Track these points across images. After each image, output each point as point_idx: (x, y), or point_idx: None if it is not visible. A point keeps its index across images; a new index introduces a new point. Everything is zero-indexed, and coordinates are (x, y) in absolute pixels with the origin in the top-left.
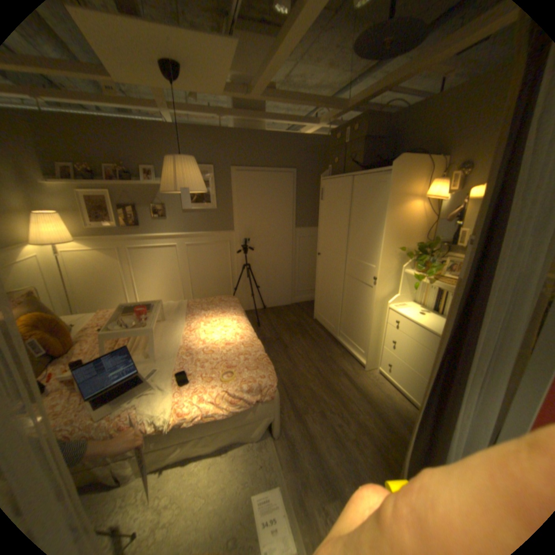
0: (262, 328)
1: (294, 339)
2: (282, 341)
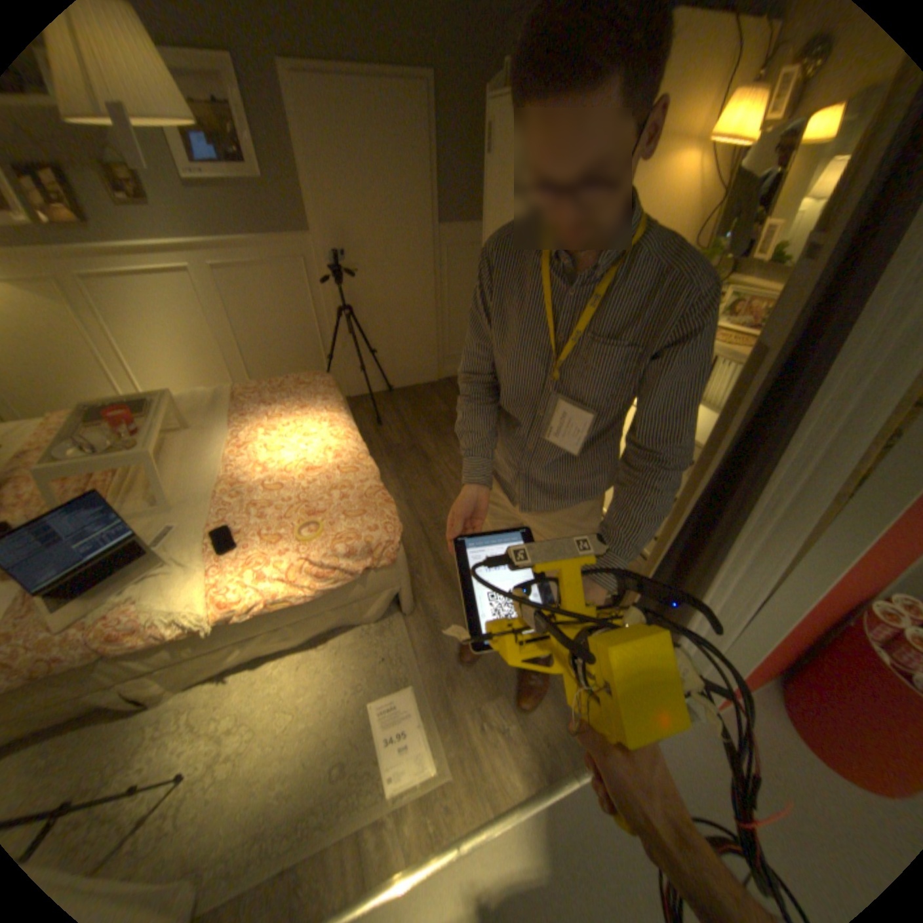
0: (387, 428)
1: (443, 445)
2: (422, 449)
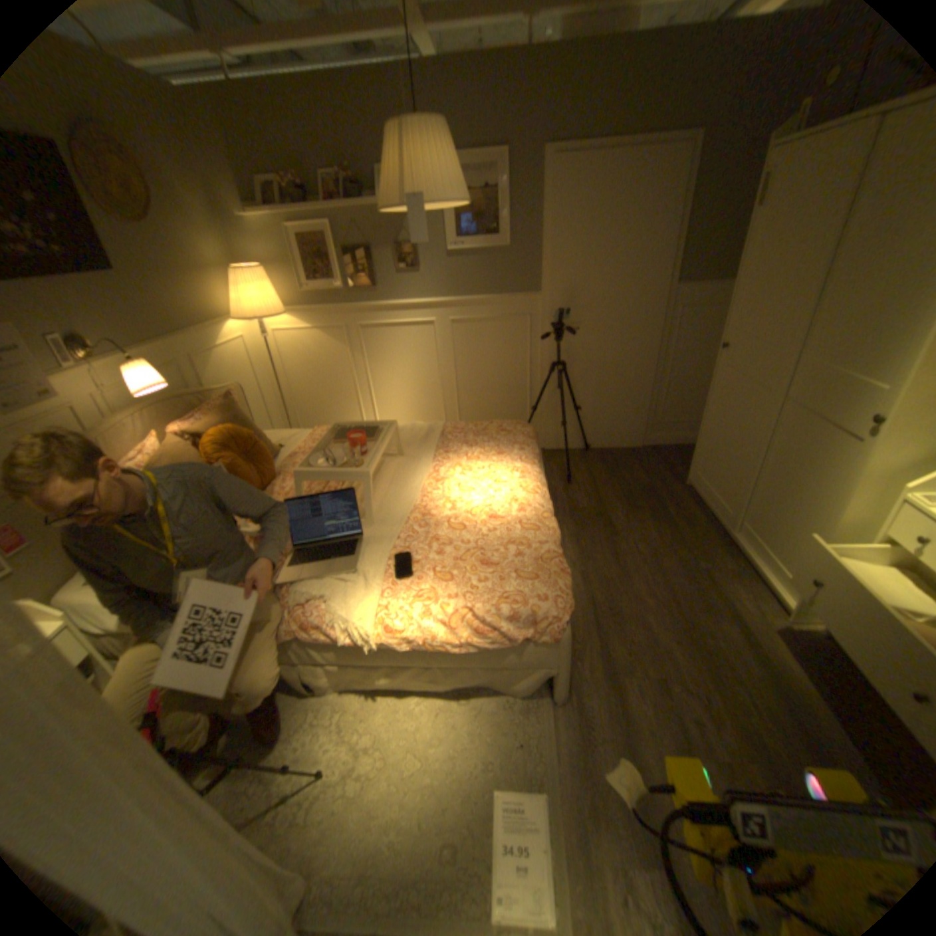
0: (575, 488)
1: (635, 520)
2: (609, 519)
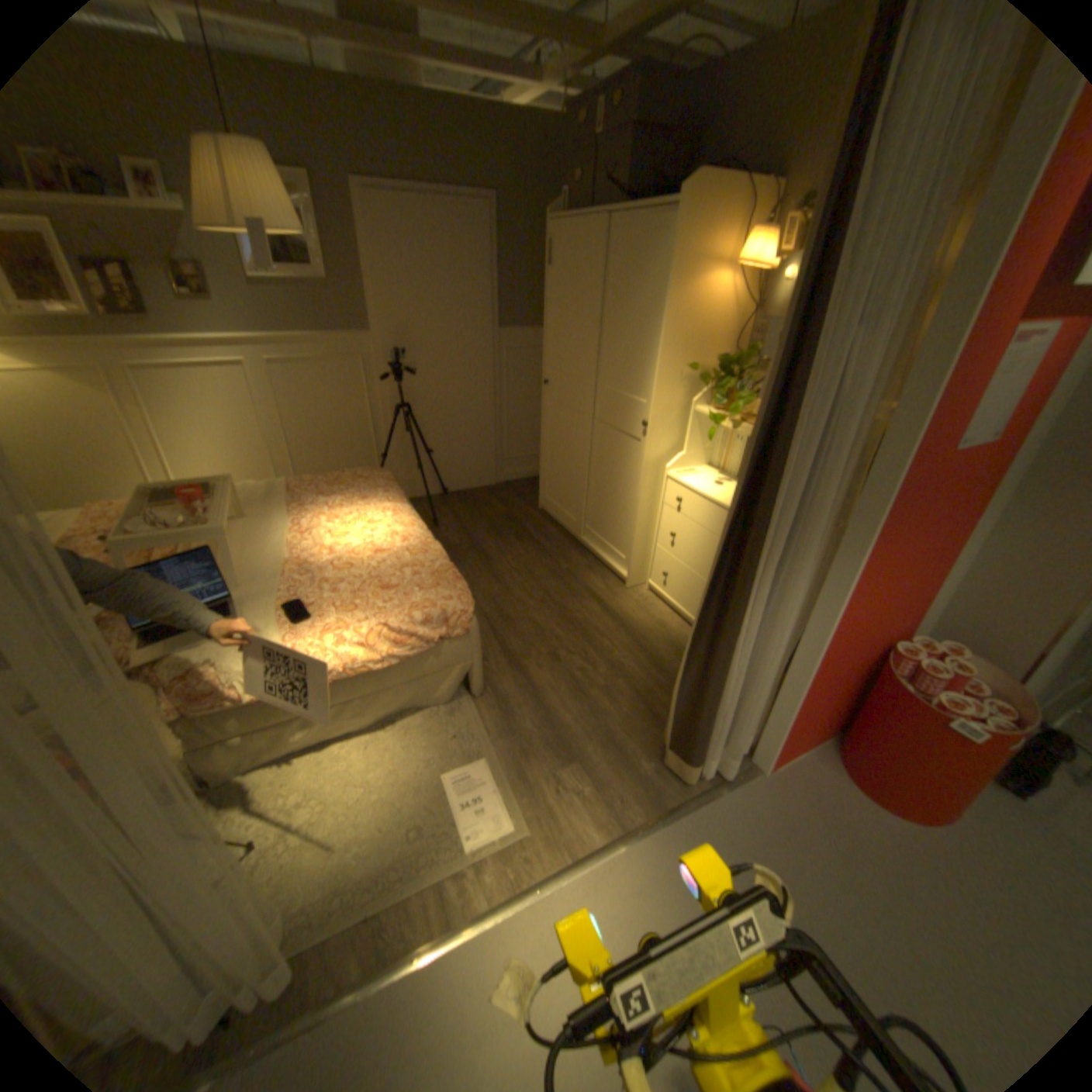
0: (444, 529)
1: (504, 544)
2: (482, 548)
